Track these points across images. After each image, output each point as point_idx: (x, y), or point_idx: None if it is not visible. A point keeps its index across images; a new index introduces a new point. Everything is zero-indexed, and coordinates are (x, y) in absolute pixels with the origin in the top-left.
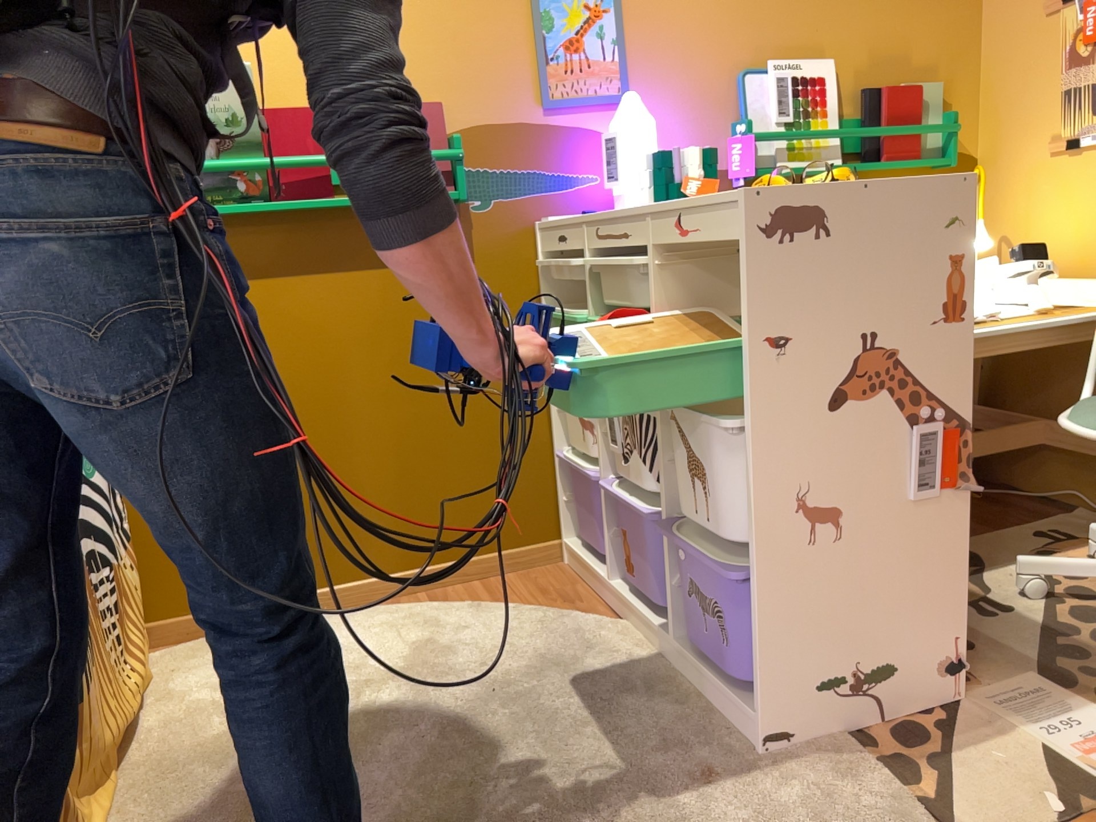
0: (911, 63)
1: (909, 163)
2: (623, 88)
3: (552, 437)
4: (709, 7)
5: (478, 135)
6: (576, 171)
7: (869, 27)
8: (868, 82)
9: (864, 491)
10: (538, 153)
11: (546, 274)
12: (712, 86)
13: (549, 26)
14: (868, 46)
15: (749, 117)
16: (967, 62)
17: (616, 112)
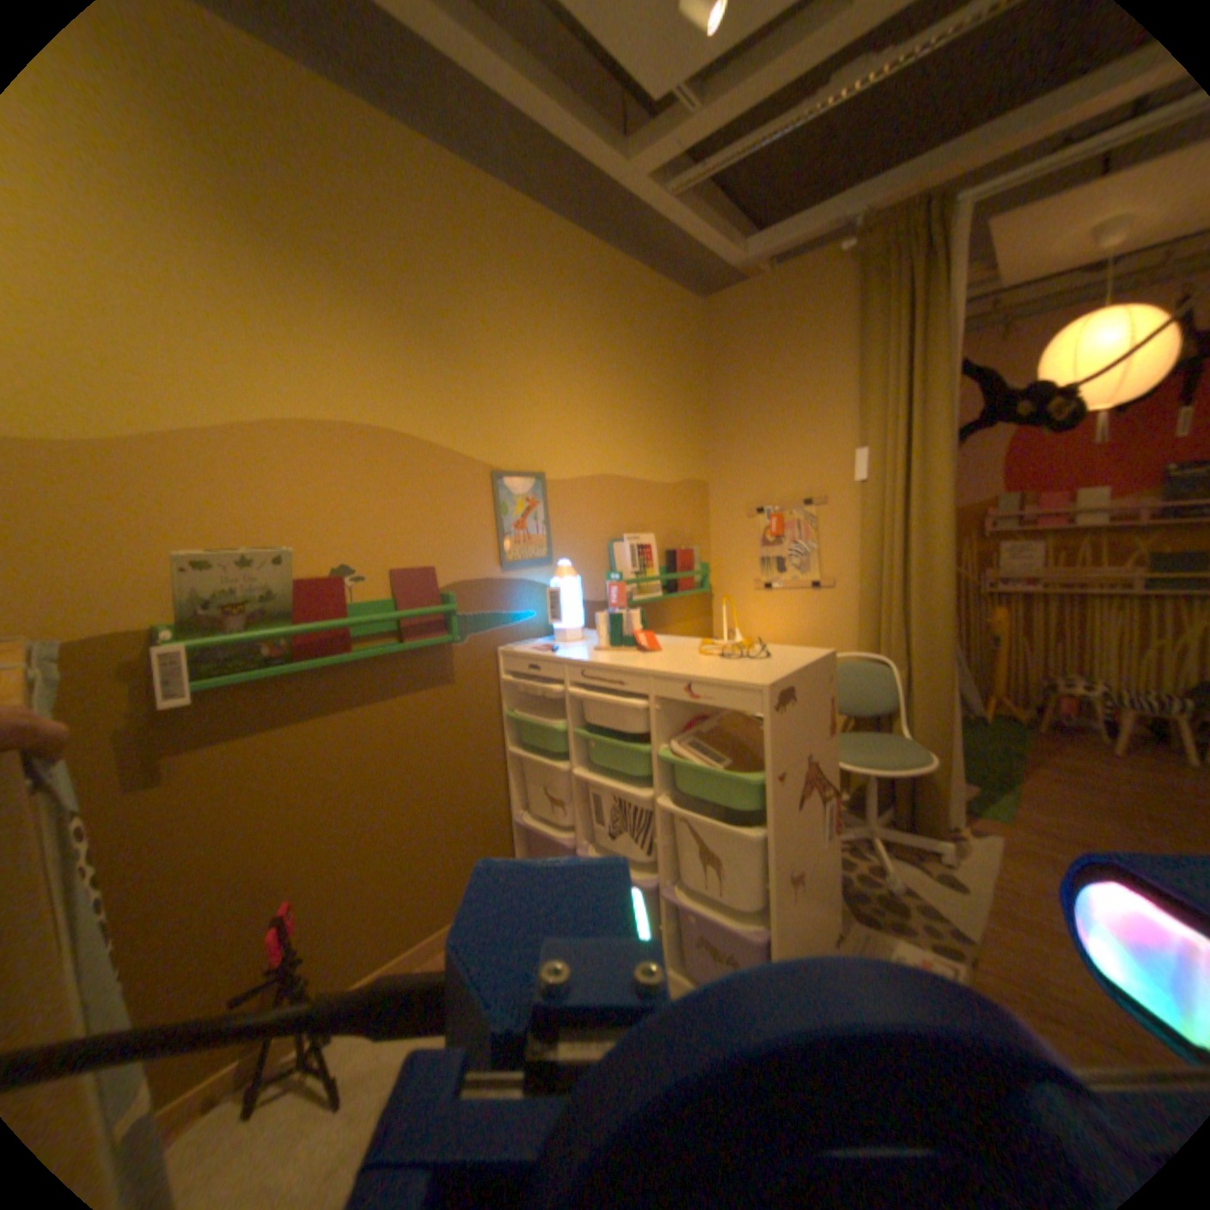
0: (684, 534)
1: (691, 592)
2: (550, 552)
3: (510, 807)
4: (594, 501)
5: (460, 589)
6: (523, 610)
7: (666, 514)
8: (667, 545)
9: (814, 852)
10: (499, 599)
11: (508, 687)
12: (596, 550)
13: (506, 512)
14: (666, 524)
15: (617, 569)
16: (705, 533)
17: (546, 568)
